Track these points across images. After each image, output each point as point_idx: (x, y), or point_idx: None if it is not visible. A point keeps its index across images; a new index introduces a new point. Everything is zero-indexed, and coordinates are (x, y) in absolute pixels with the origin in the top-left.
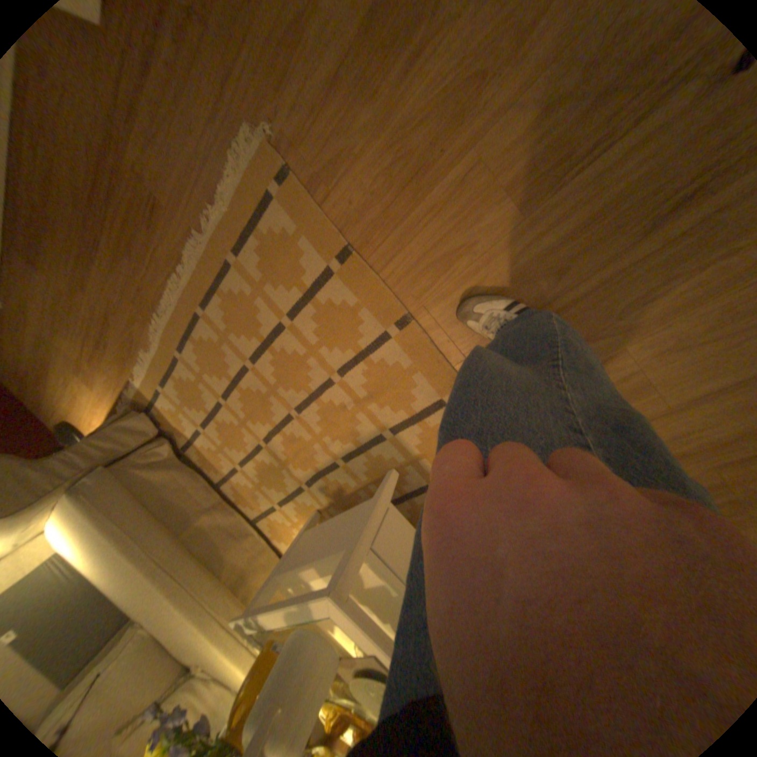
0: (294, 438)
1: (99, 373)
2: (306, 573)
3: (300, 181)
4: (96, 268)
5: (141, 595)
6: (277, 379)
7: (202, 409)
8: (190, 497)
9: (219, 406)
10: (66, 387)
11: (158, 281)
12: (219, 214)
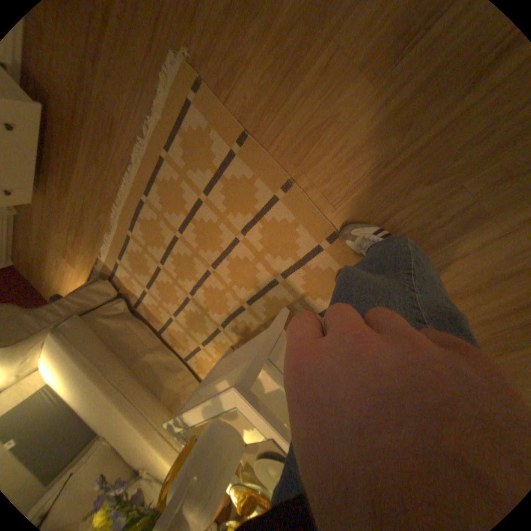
0: (212, 289)
1: (79, 254)
2: (221, 384)
3: (209, 87)
4: (75, 175)
5: (102, 409)
6: (198, 243)
7: (147, 273)
8: (139, 340)
9: (159, 270)
10: (57, 268)
11: (116, 179)
12: (155, 121)
